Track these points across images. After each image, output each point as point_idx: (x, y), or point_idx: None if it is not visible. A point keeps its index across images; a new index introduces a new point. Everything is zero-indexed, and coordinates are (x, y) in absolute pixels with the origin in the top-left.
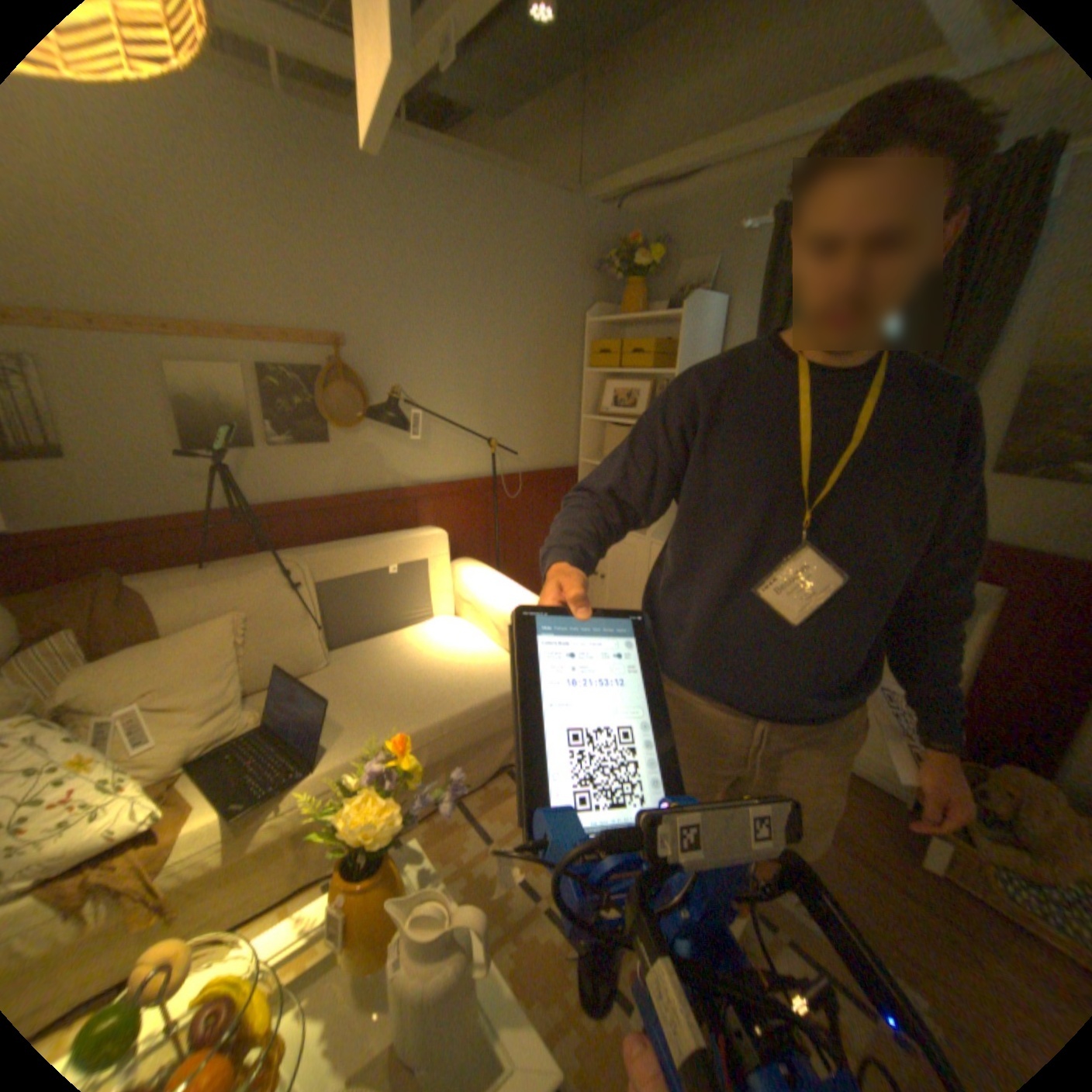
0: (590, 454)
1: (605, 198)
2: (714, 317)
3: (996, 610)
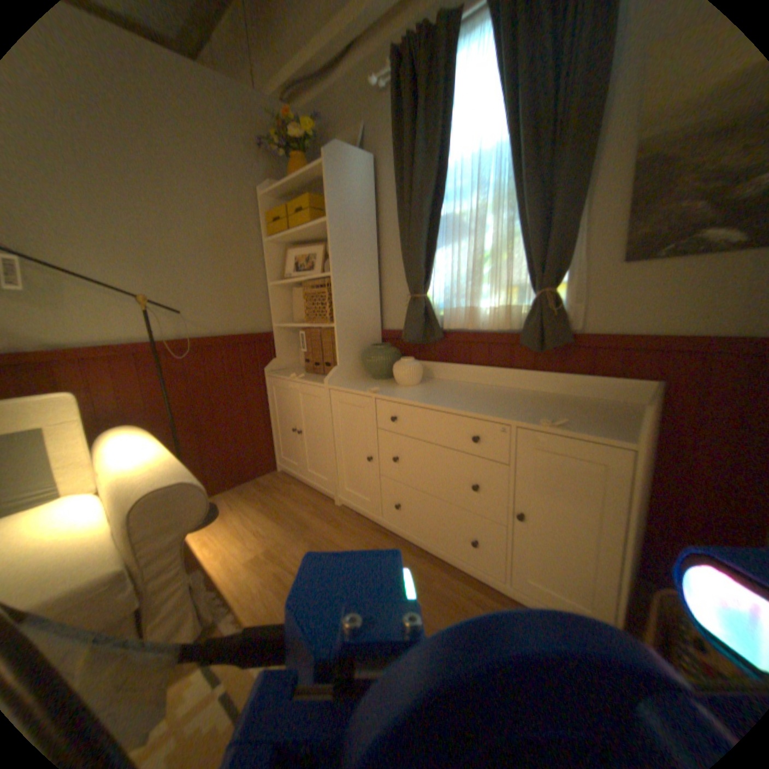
0: (284, 319)
1: (274, 100)
2: (360, 170)
3: (660, 404)
